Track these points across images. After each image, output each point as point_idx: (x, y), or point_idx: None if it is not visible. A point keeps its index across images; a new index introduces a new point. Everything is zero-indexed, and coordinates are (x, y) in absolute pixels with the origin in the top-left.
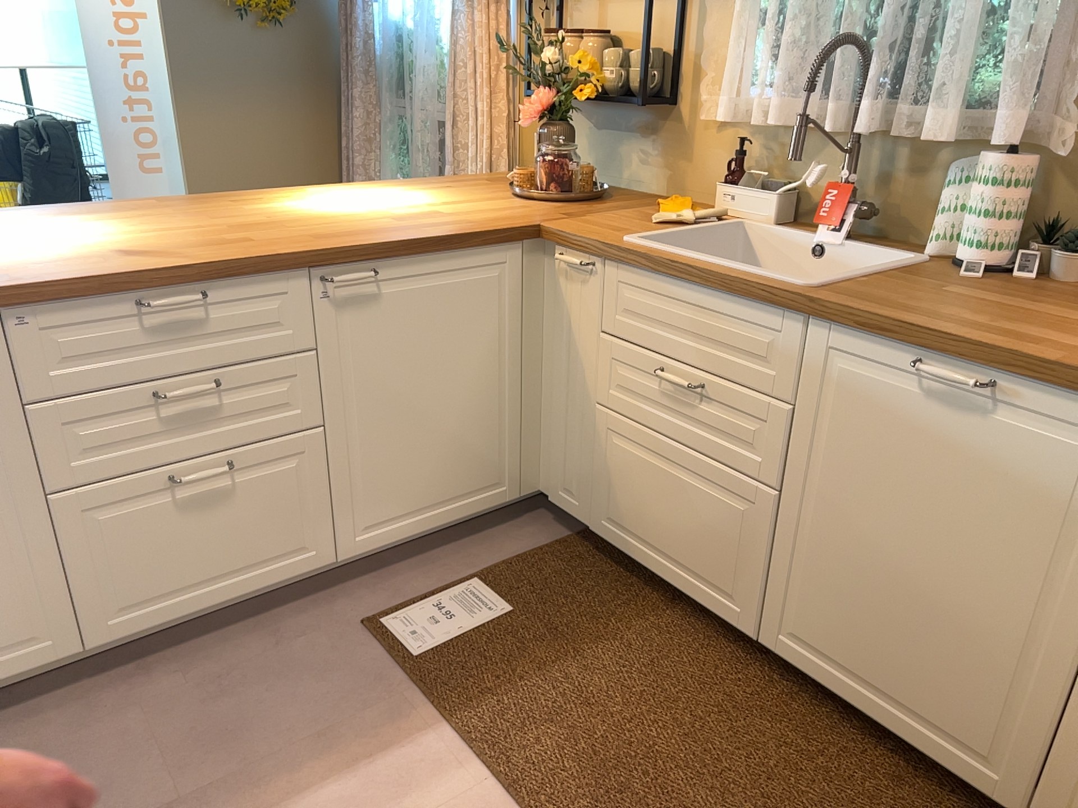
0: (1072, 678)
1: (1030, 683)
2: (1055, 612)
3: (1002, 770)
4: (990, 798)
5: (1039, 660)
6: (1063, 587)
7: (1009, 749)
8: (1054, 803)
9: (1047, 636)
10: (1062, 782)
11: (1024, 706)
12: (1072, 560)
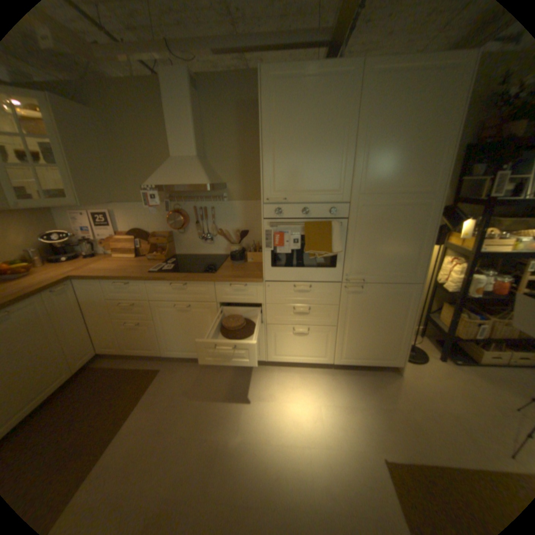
0: (60, 344)
1: (57, 353)
2: (50, 338)
3: (65, 373)
4: (67, 380)
5: (55, 348)
6: (48, 333)
7: (63, 368)
8: (74, 365)
9: (52, 343)
10: (72, 360)
11: (59, 358)
12: (46, 327)
